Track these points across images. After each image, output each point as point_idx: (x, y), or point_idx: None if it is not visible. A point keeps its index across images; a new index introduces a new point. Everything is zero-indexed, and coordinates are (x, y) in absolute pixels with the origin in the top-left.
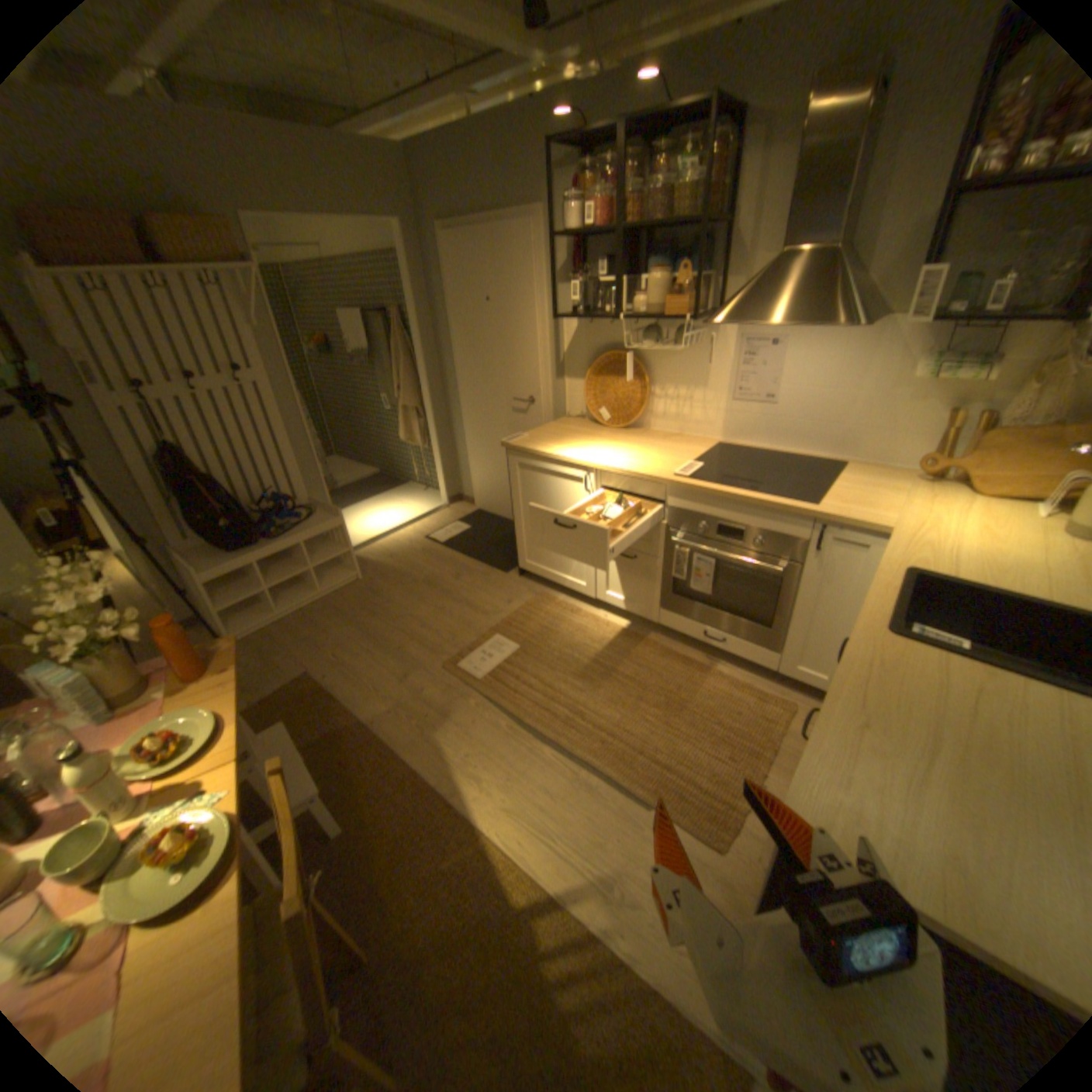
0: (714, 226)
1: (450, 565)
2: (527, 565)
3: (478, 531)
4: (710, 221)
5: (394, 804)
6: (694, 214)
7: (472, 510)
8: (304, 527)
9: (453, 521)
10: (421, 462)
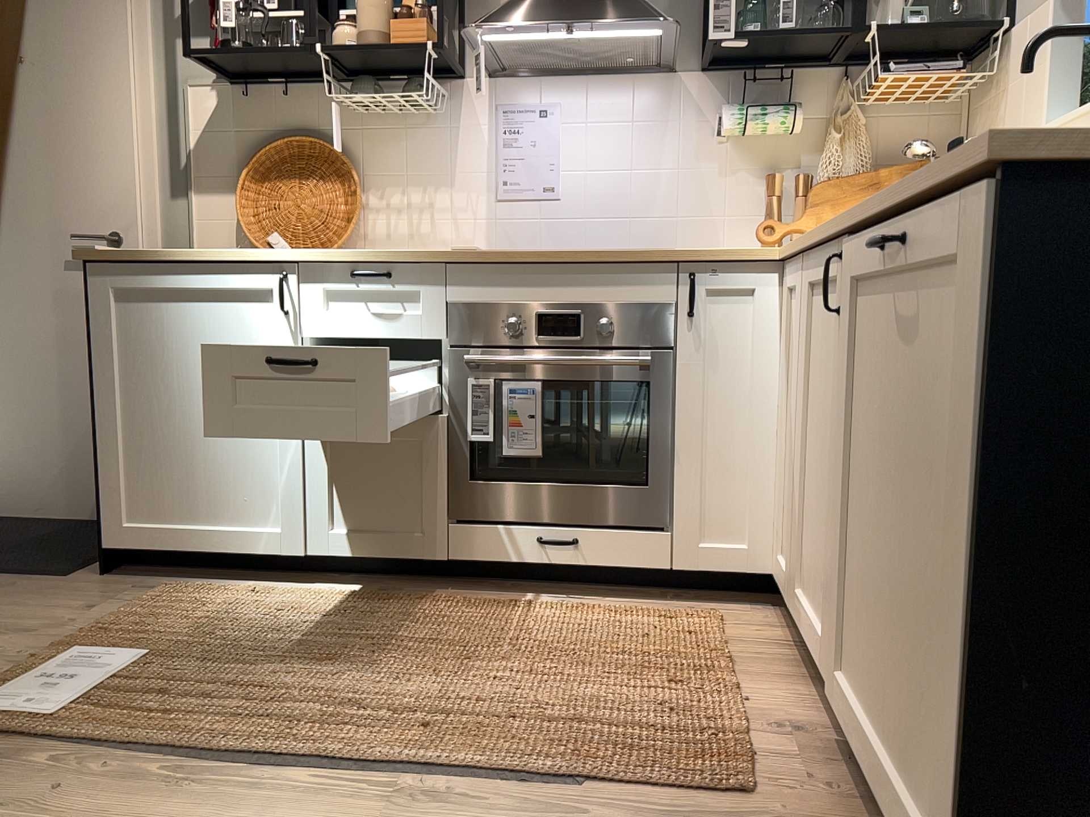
0: None
1: None
2: (128, 535)
3: None
4: None
5: None
6: None
7: None
8: None
9: None
10: None
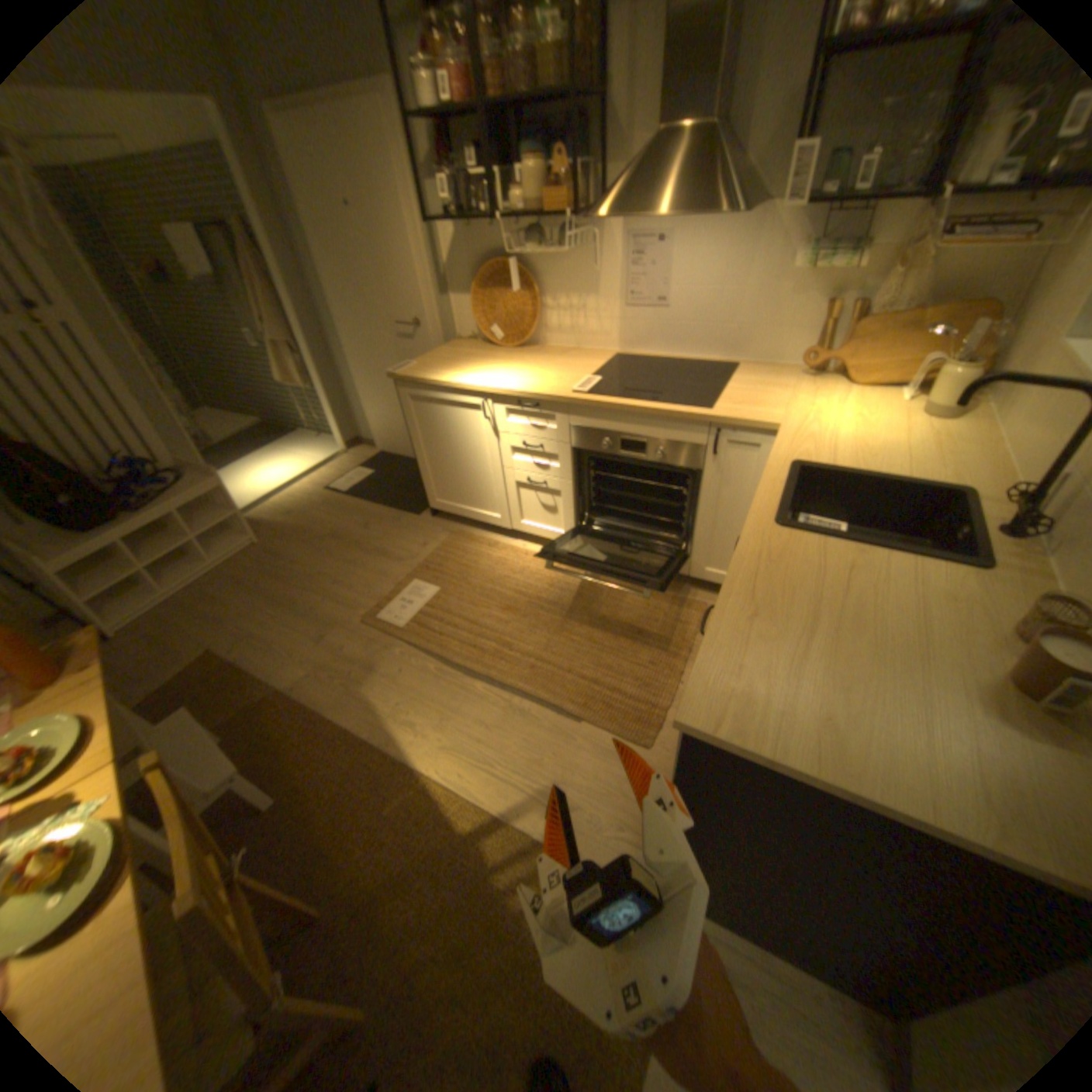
0: (587, 101)
1: (357, 515)
2: (439, 505)
3: (383, 476)
4: (582, 95)
5: (327, 765)
6: (564, 87)
7: (374, 453)
8: (174, 493)
9: (355, 467)
10: (308, 405)
